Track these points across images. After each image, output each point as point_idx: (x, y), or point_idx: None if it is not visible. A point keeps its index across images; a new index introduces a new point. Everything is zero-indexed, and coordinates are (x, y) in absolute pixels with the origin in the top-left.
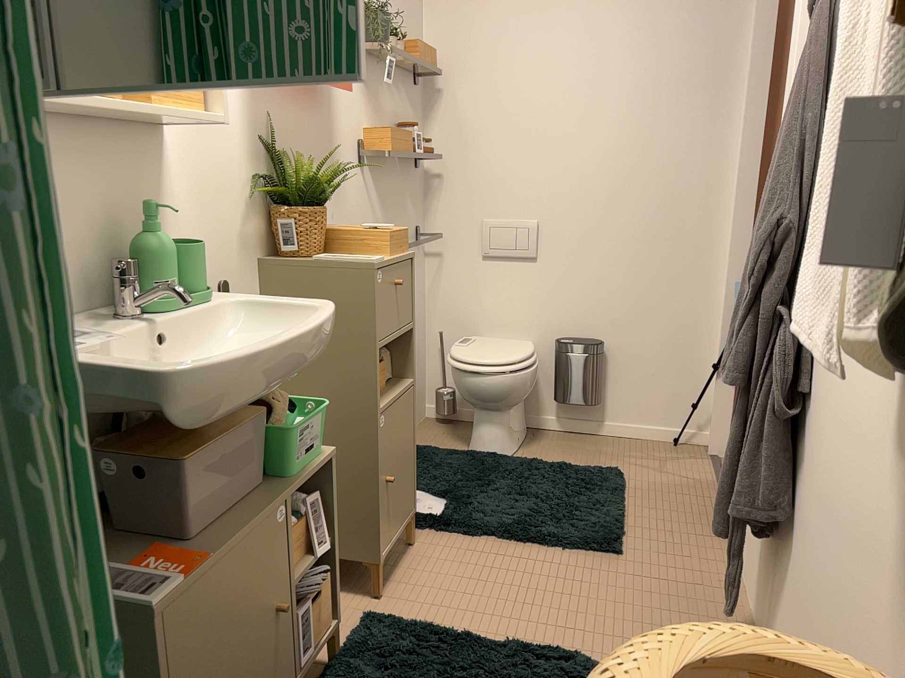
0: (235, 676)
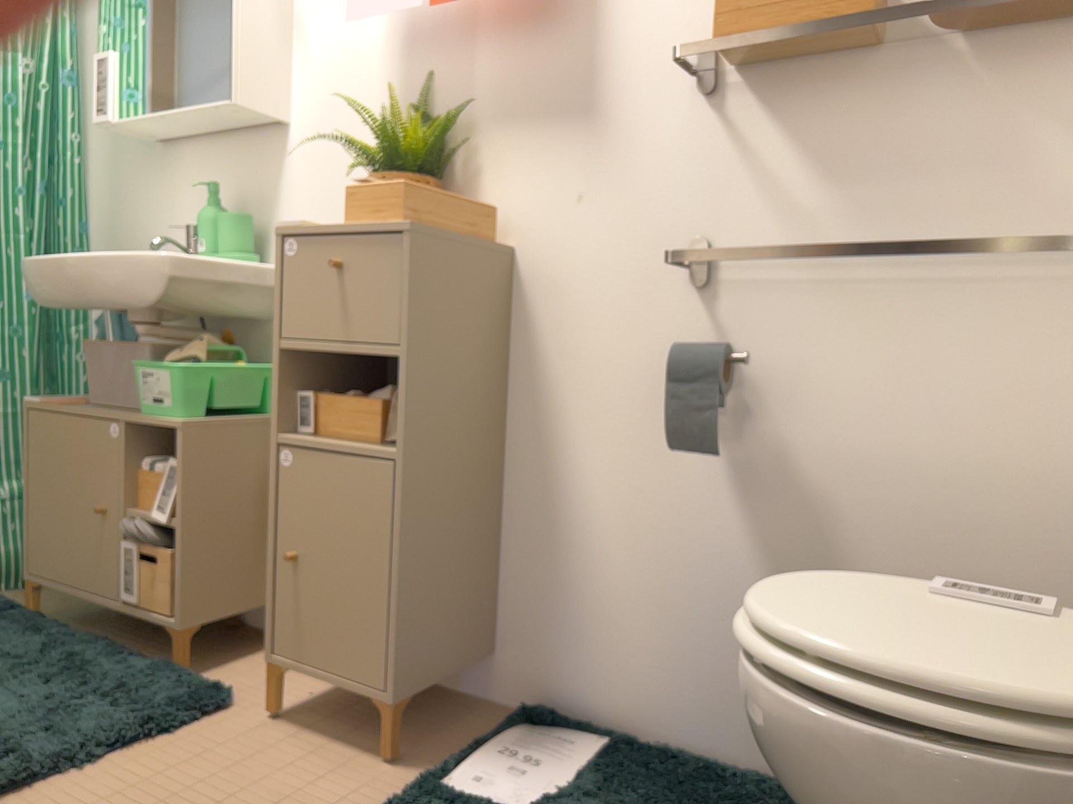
0: (56, 516)
